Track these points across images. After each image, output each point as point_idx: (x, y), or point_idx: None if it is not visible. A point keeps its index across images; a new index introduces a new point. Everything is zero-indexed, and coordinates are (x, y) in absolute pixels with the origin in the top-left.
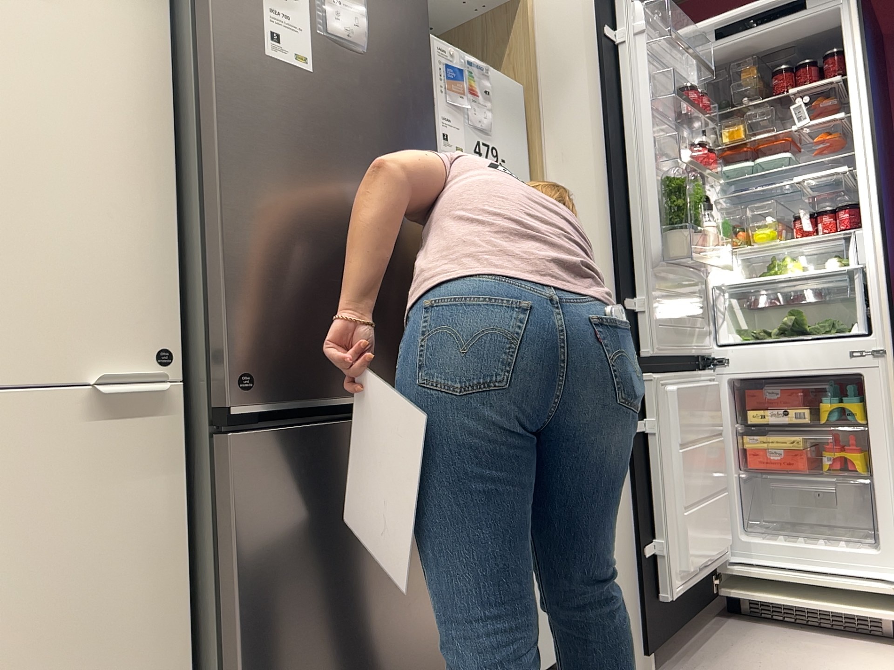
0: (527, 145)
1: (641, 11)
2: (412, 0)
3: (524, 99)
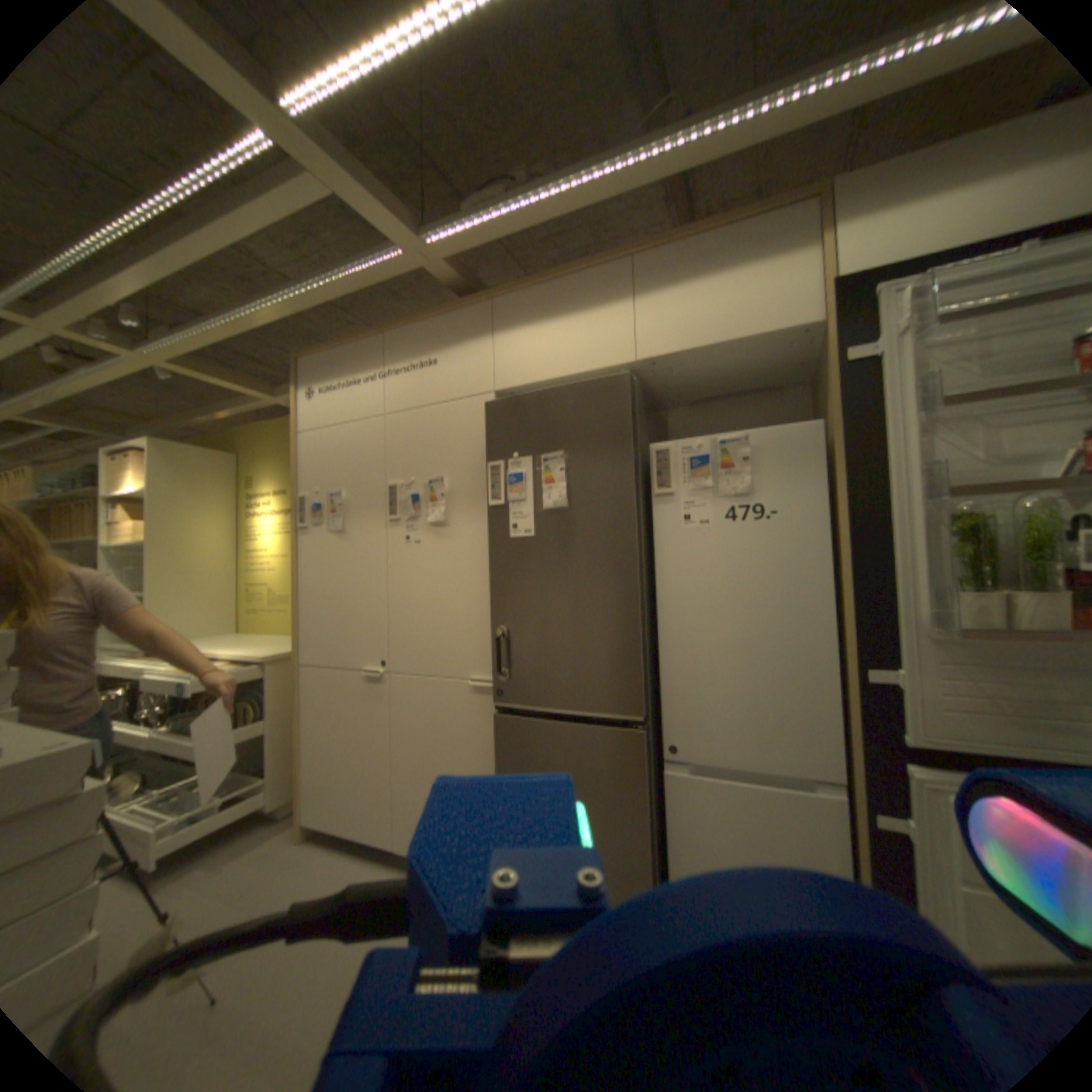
0: (836, 476)
1: (908, 300)
2: (614, 449)
3: (833, 429)
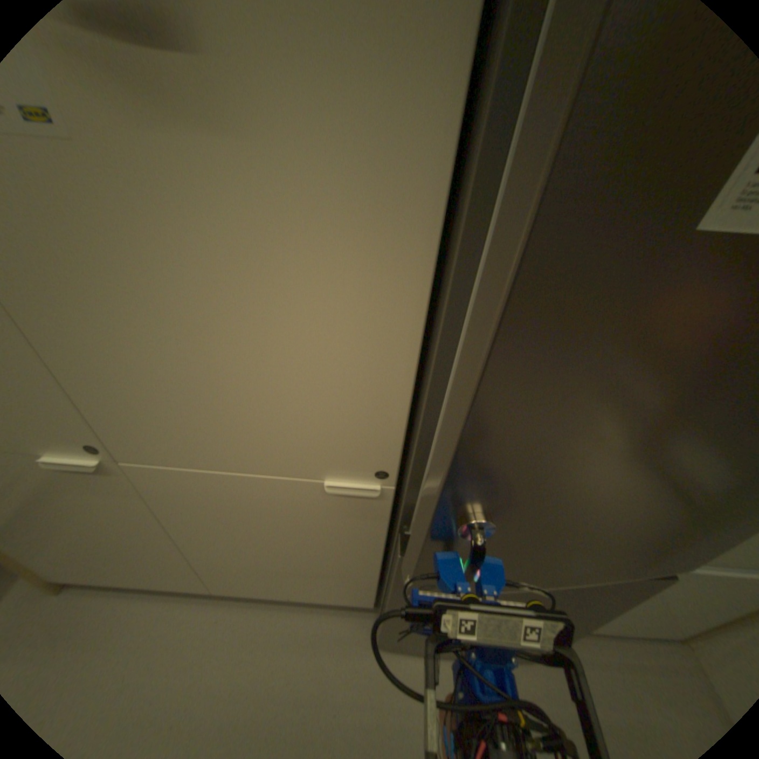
0: None
1: None
2: None
3: None
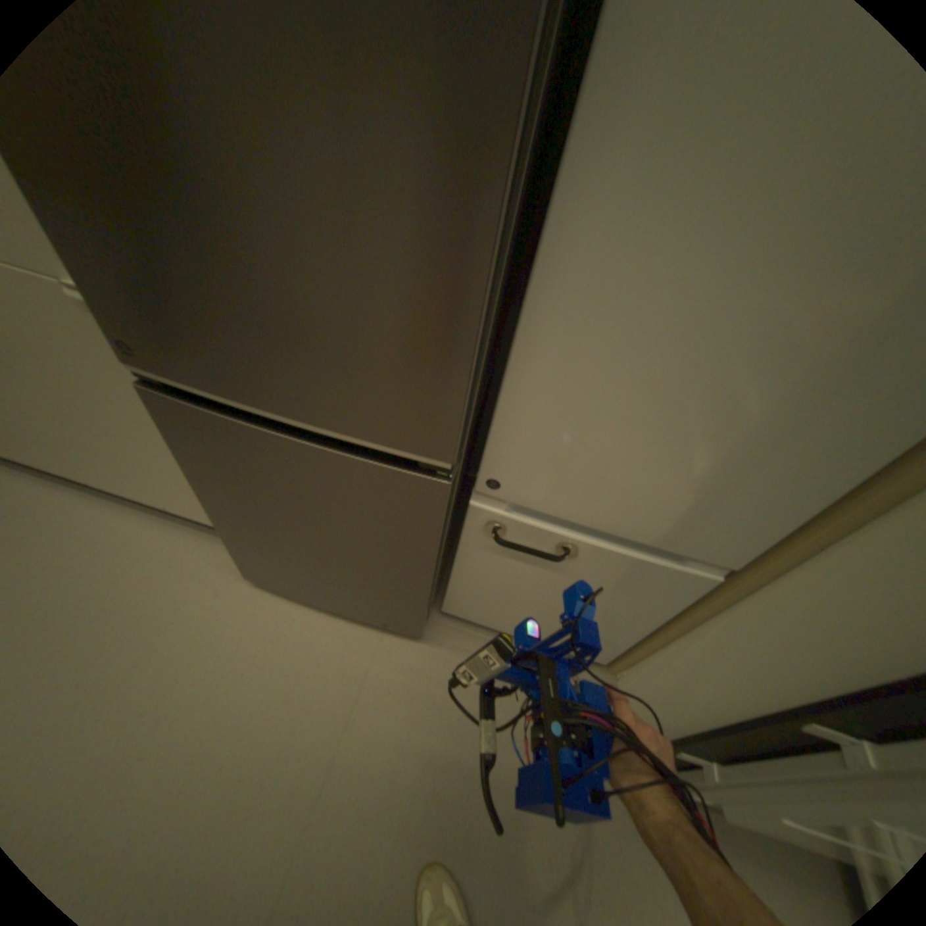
0: None
1: None
2: None
3: None
